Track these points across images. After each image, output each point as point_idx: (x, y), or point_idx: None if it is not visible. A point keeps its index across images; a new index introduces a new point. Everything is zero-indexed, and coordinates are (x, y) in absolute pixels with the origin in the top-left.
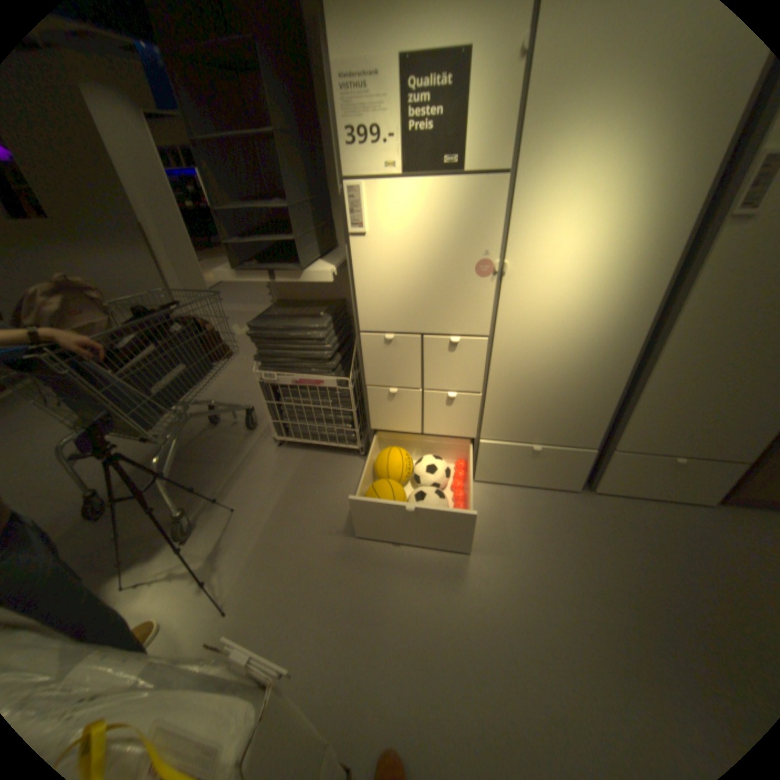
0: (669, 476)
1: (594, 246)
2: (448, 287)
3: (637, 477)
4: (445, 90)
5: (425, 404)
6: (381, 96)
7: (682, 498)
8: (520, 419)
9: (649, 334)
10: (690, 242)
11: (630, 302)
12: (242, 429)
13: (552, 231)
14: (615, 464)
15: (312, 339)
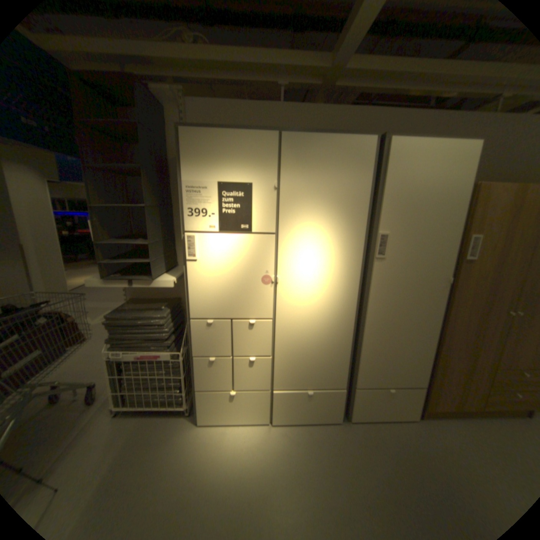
0: (388, 404)
1: (320, 270)
2: (247, 290)
3: (372, 407)
4: (241, 198)
5: (234, 367)
6: (208, 197)
7: (400, 418)
8: (297, 372)
9: (357, 315)
10: (363, 269)
11: (343, 298)
12: (79, 405)
13: (299, 262)
14: (357, 399)
15: (154, 324)
